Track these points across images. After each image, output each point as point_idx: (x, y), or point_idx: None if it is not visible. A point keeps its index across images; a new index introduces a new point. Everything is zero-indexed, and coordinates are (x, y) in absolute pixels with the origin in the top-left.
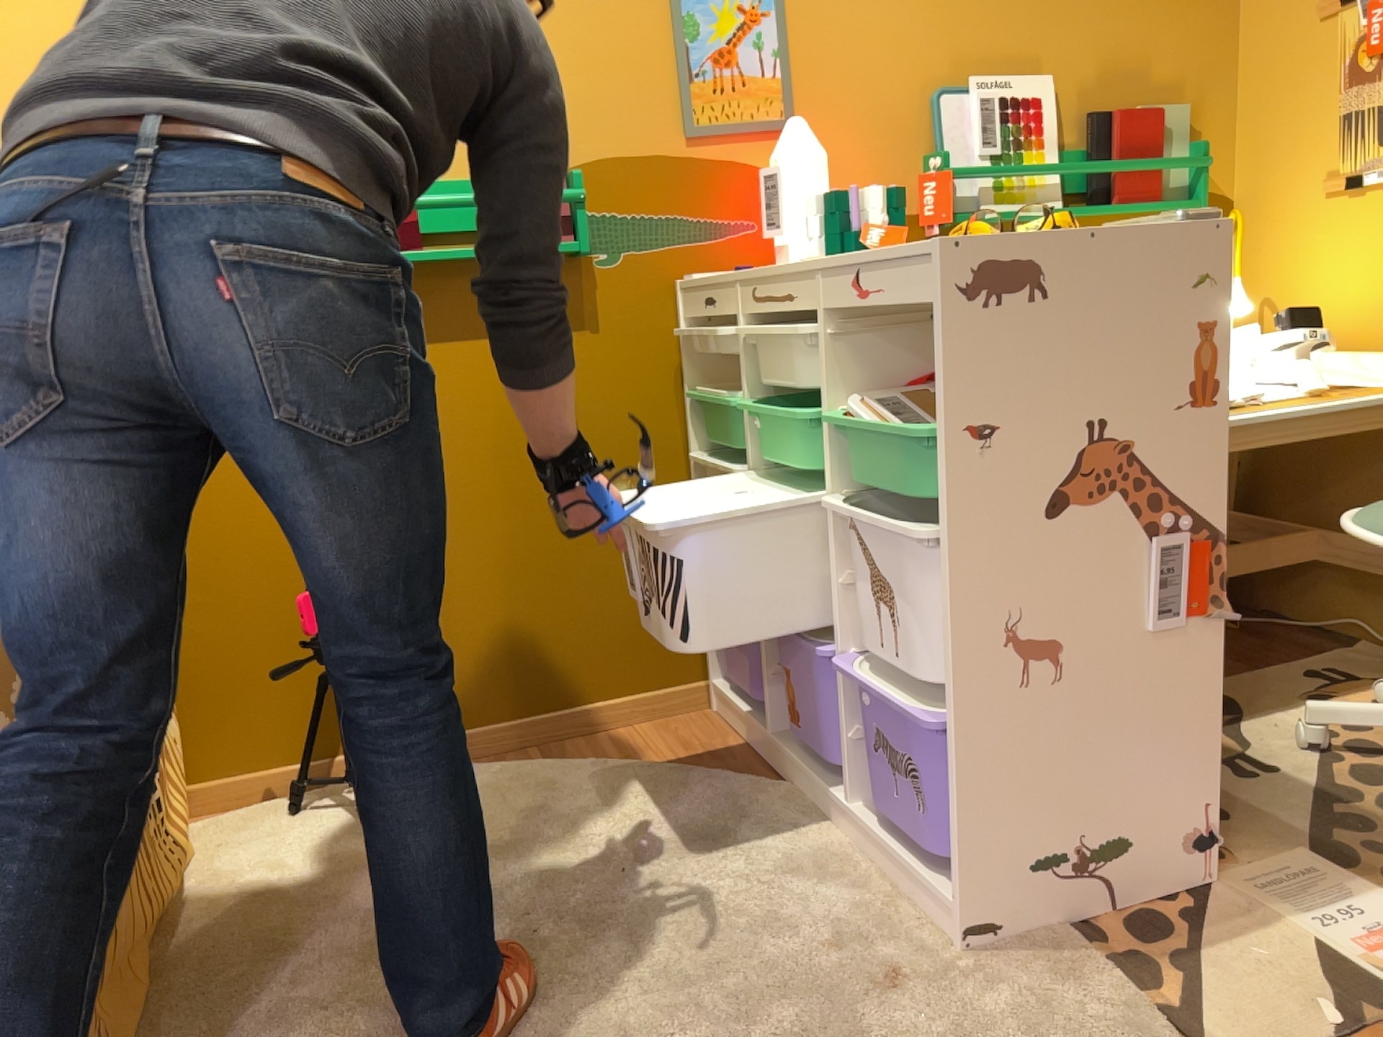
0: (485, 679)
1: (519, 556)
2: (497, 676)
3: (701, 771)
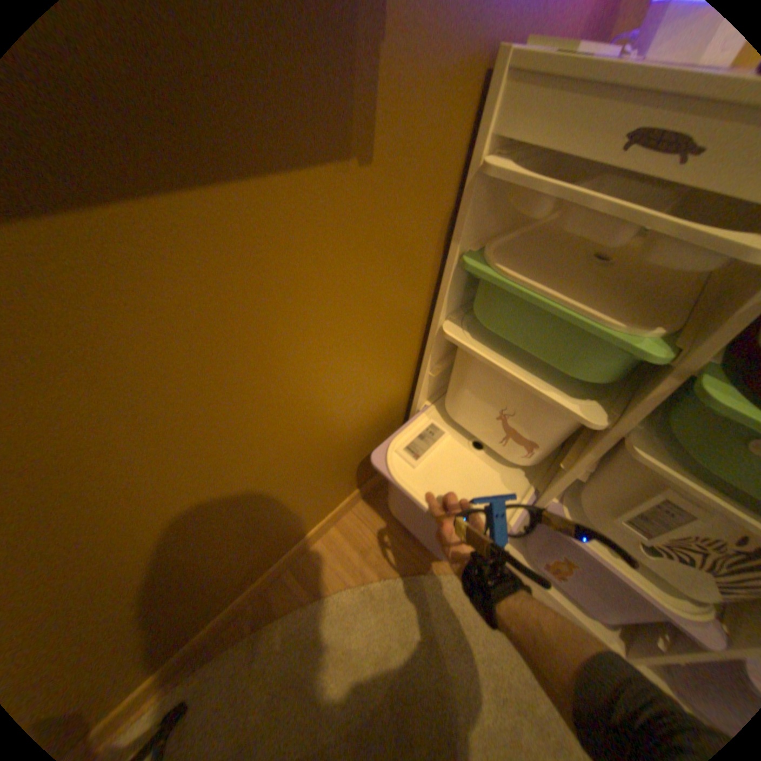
0: (240, 575)
1: (263, 490)
2: (252, 565)
3: (453, 582)
